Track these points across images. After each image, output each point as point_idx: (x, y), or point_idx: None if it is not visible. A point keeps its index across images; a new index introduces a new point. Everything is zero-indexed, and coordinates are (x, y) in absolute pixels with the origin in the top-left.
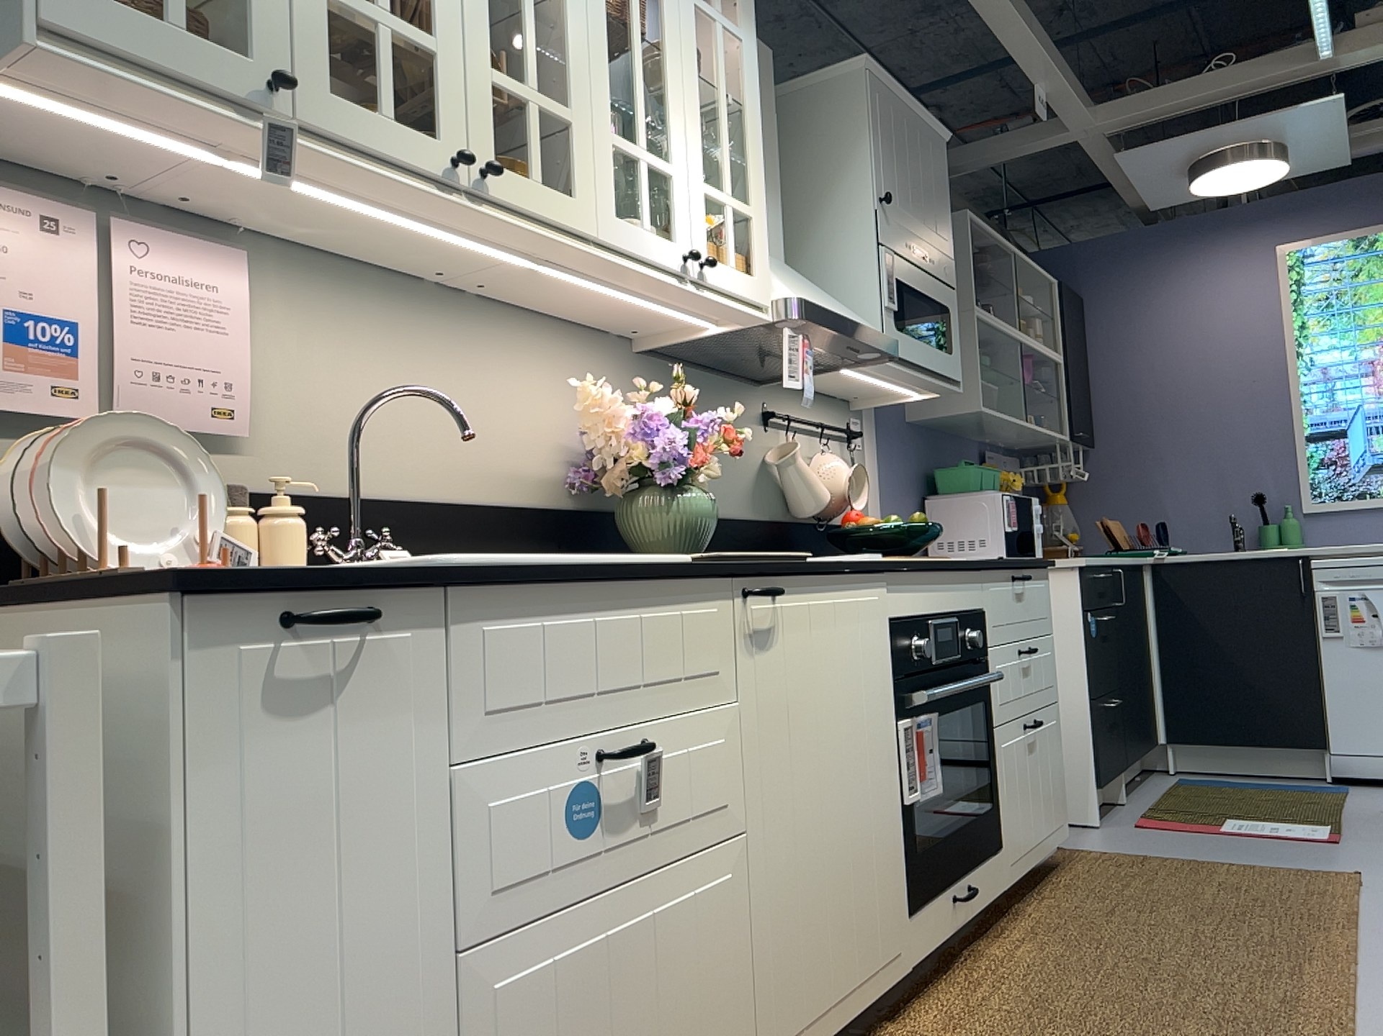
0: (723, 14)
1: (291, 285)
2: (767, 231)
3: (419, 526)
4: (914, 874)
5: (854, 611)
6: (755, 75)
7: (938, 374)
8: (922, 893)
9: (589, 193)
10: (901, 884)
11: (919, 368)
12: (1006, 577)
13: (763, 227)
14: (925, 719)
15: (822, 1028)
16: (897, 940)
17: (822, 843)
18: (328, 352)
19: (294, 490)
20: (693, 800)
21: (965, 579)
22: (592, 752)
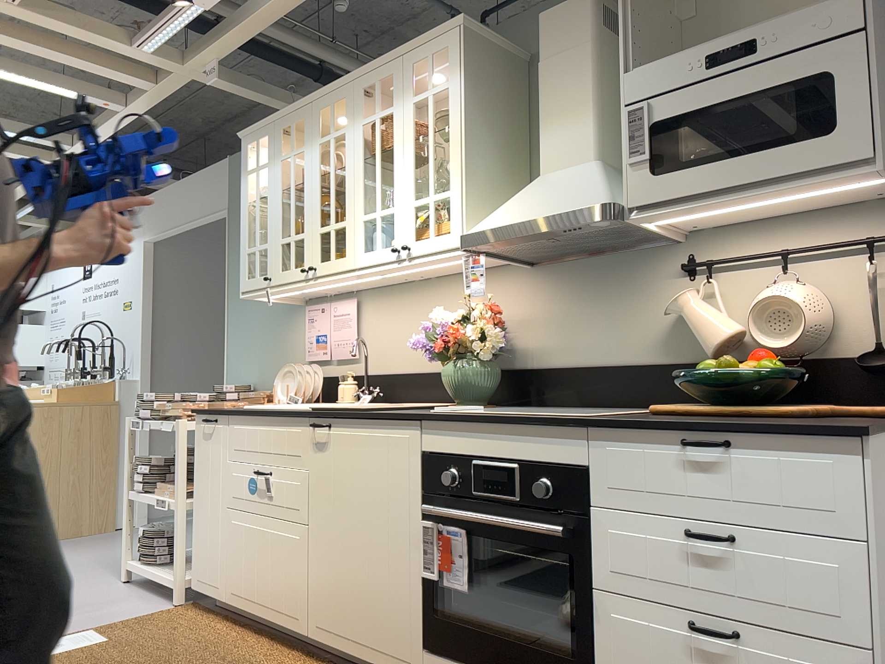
0: (432, 87)
1: (372, 302)
2: (463, 195)
3: (405, 383)
4: (431, 628)
5: (382, 441)
6: (455, 102)
7: (785, 177)
8: (439, 647)
9: (350, 250)
10: (414, 622)
11: (726, 190)
12: (655, 439)
13: (456, 197)
14: (454, 531)
15: (343, 644)
16: (406, 653)
17: (349, 556)
18: (381, 321)
19: (371, 373)
20: (285, 500)
21: (542, 433)
22: (257, 469)
